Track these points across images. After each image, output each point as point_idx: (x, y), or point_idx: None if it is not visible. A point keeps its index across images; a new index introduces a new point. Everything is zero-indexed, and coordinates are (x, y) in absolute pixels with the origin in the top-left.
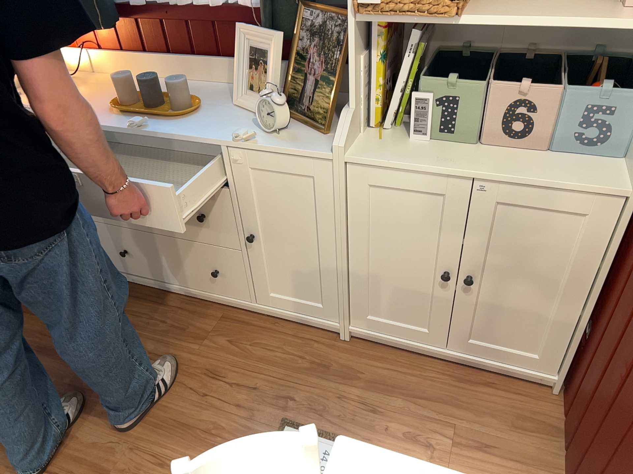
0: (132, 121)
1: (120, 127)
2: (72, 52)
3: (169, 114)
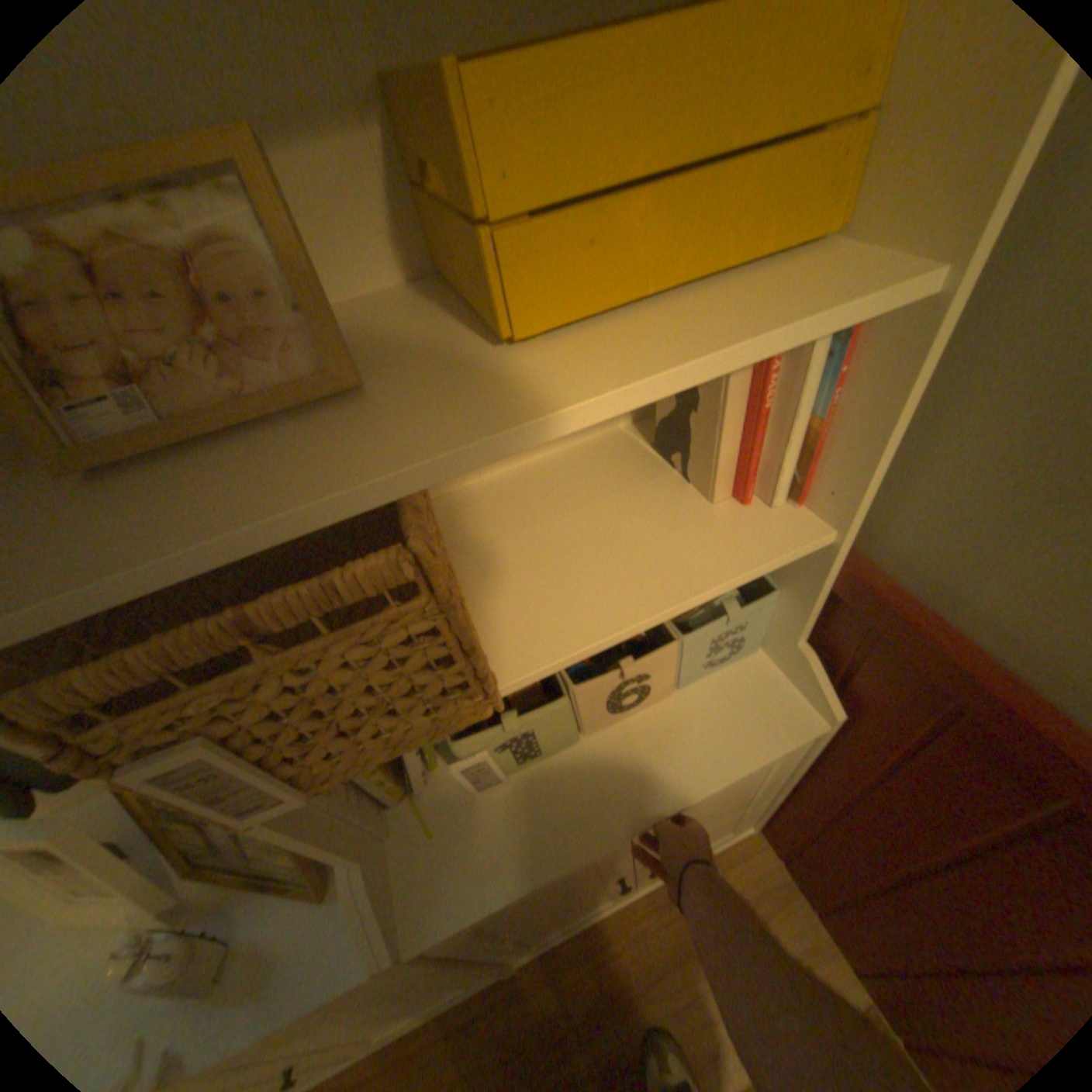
0: None
1: None
2: None
3: None
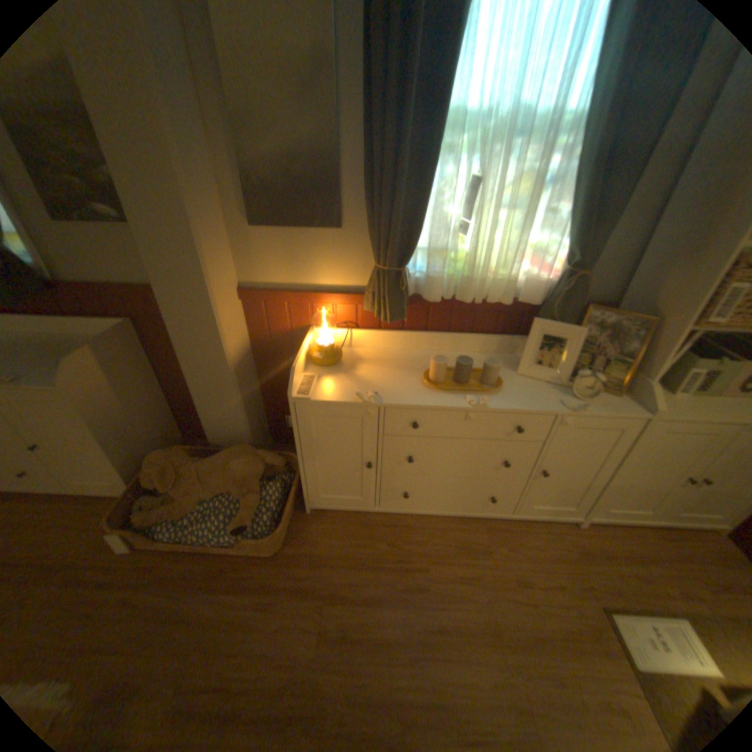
0: (471, 401)
1: (458, 405)
2: (337, 332)
3: (492, 391)
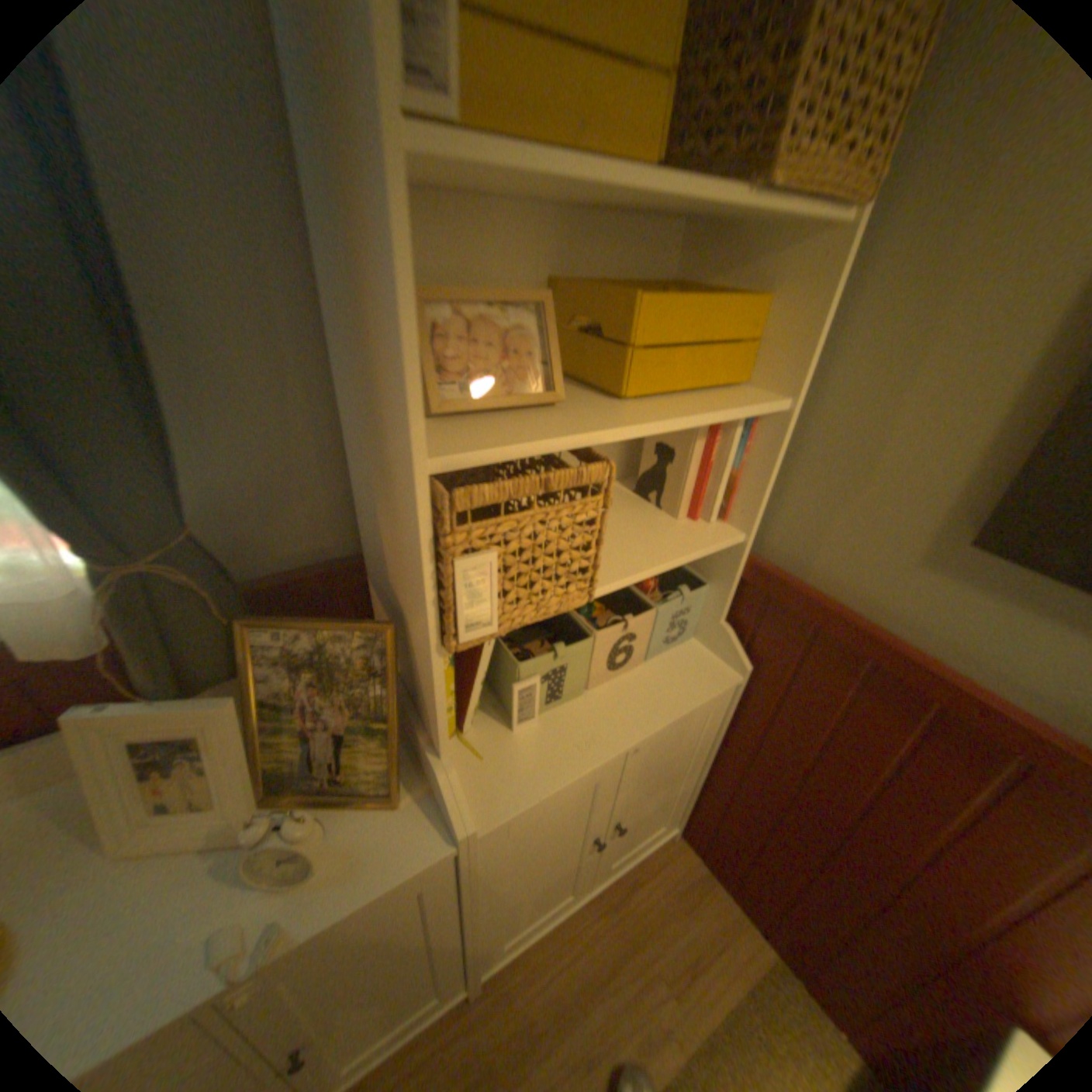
0: None
1: None
2: None
3: None
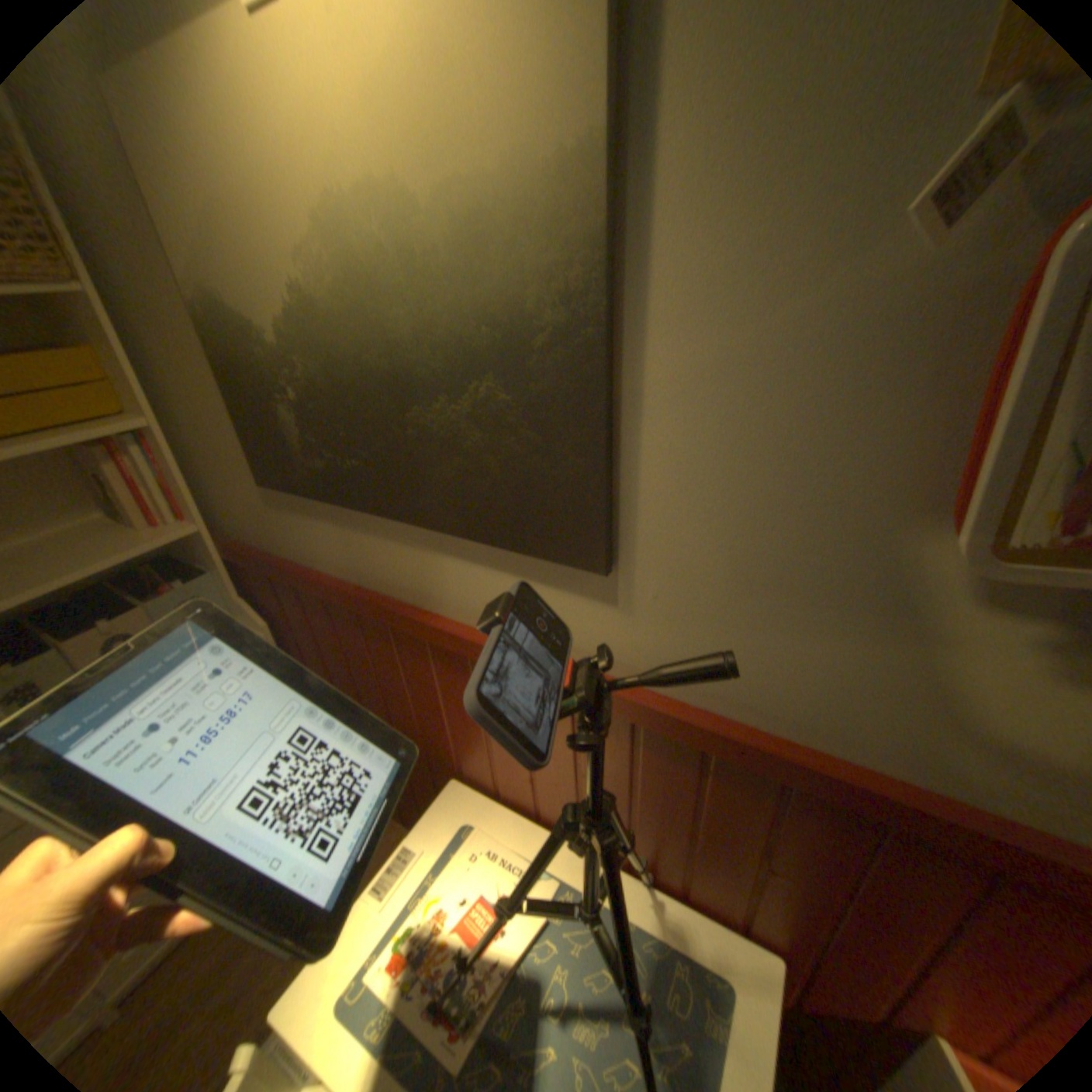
0: None
1: None
2: None
3: None
